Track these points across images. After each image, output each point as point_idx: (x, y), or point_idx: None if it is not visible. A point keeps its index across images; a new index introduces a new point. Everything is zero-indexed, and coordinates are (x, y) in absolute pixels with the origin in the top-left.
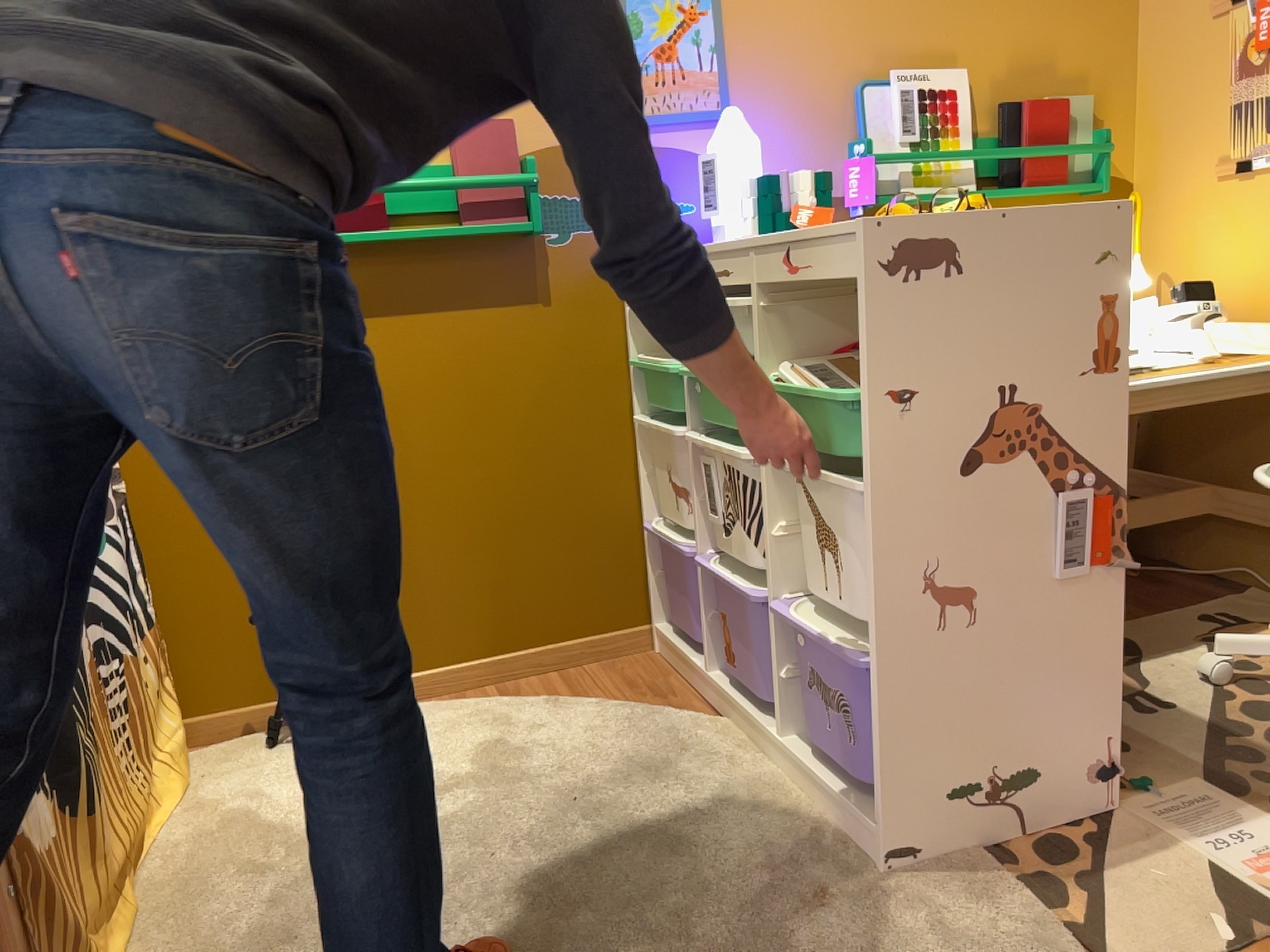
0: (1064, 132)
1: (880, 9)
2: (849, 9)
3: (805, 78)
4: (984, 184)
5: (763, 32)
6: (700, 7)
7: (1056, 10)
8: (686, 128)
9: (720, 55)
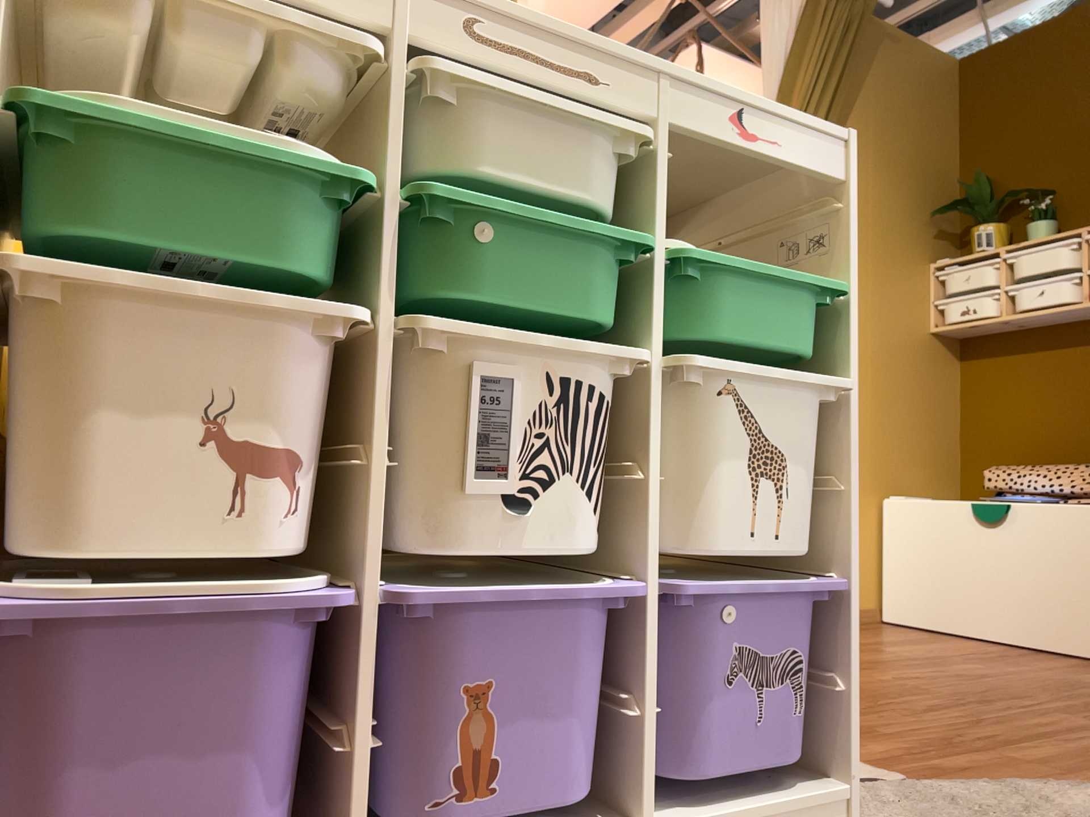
0: None
1: None
2: None
3: None
4: None
5: None
6: None
7: None
8: None
9: None
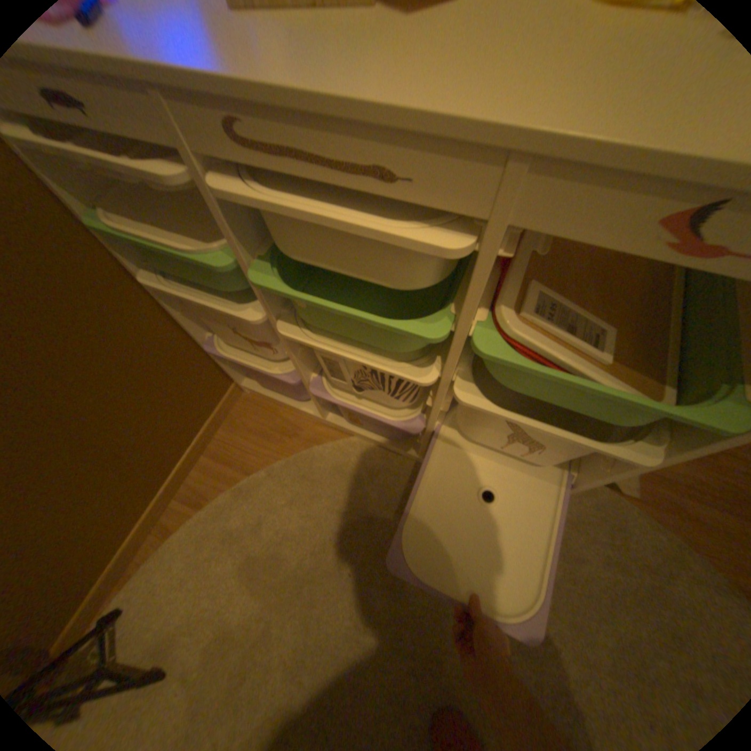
0: None
1: None
2: None
3: None
4: None
5: None
6: None
7: None
8: None
9: None
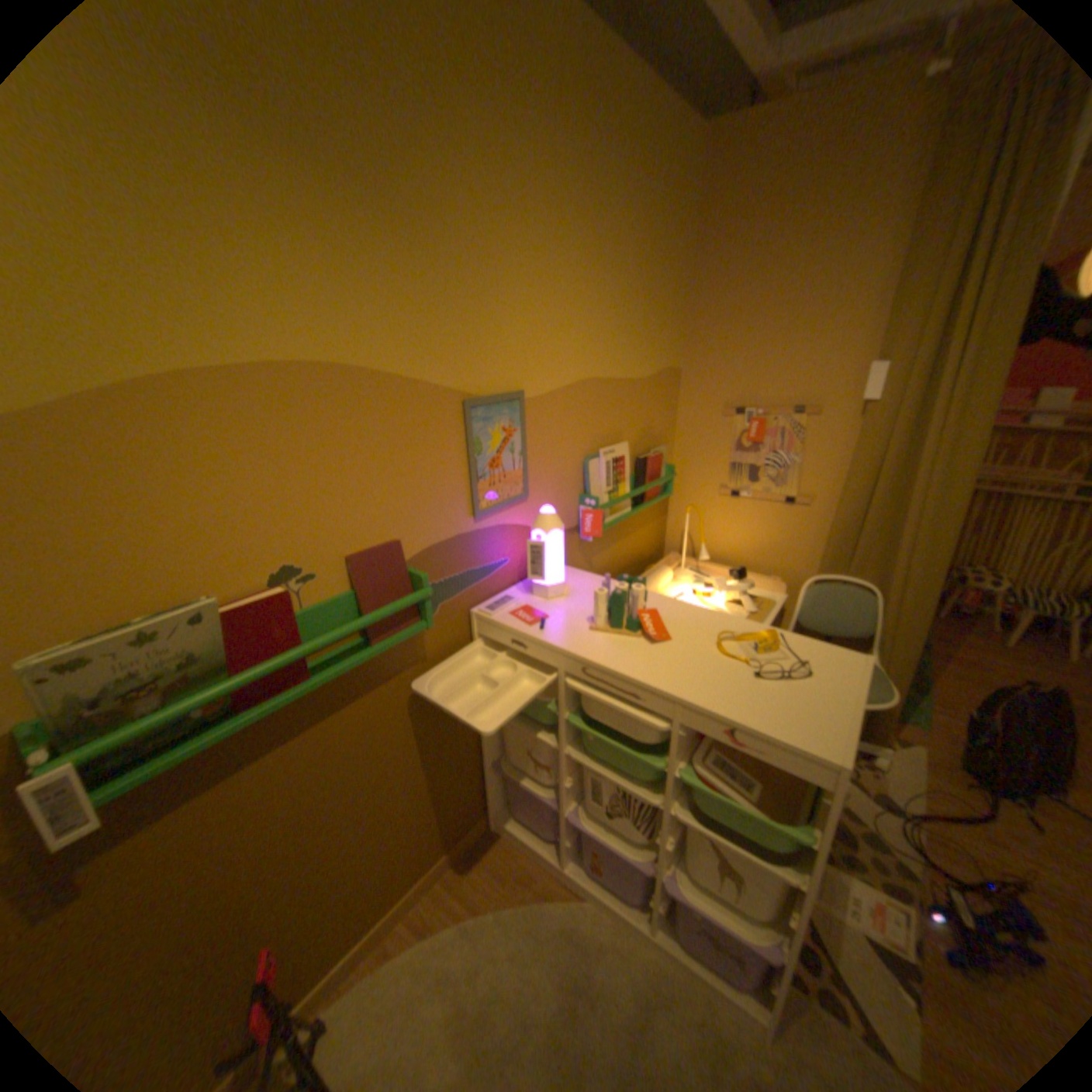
0: (661, 470)
1: (595, 411)
2: (583, 413)
3: (563, 461)
4: (630, 503)
5: (545, 436)
6: (515, 425)
7: (656, 400)
8: (506, 510)
9: (525, 457)
